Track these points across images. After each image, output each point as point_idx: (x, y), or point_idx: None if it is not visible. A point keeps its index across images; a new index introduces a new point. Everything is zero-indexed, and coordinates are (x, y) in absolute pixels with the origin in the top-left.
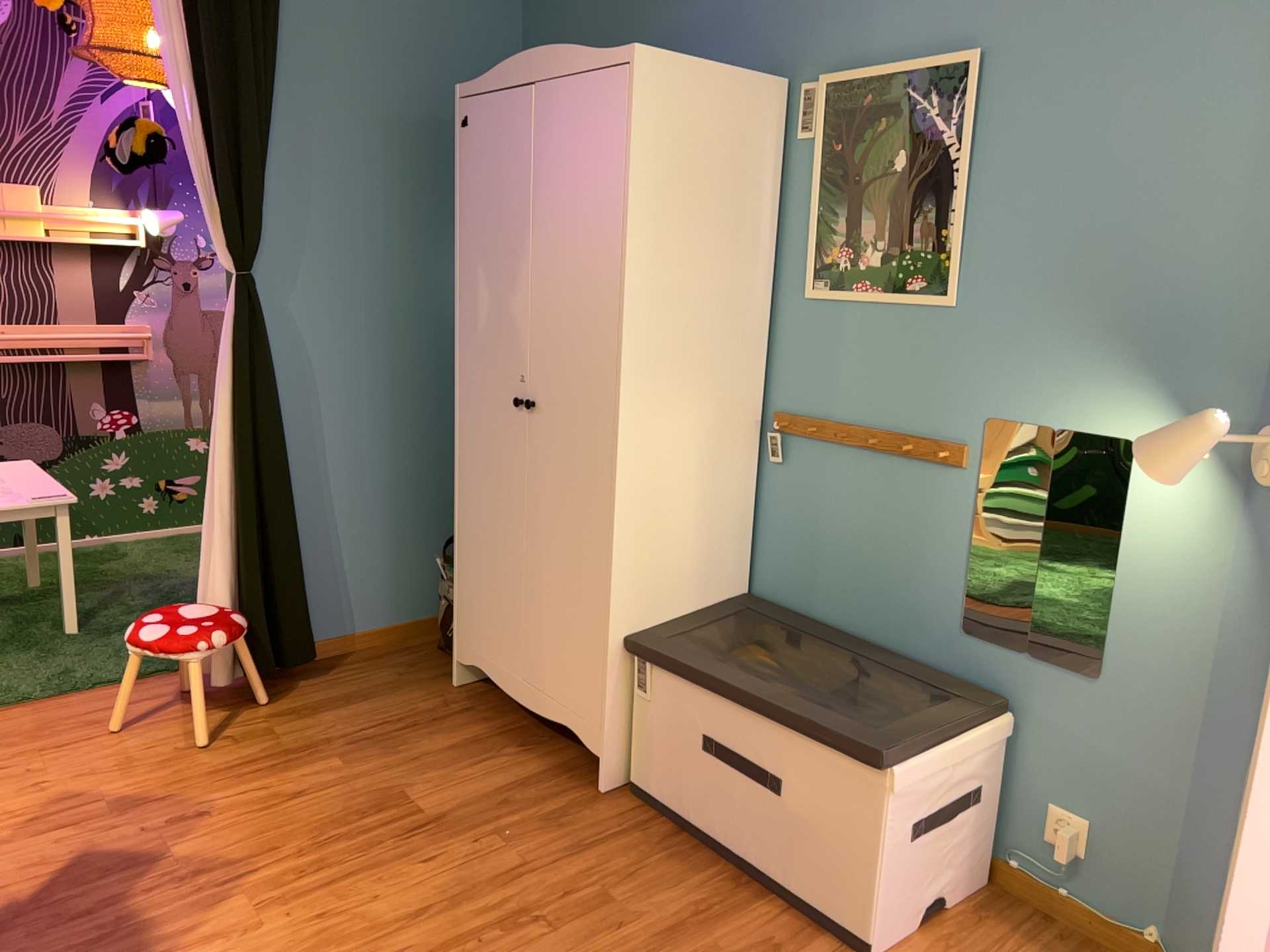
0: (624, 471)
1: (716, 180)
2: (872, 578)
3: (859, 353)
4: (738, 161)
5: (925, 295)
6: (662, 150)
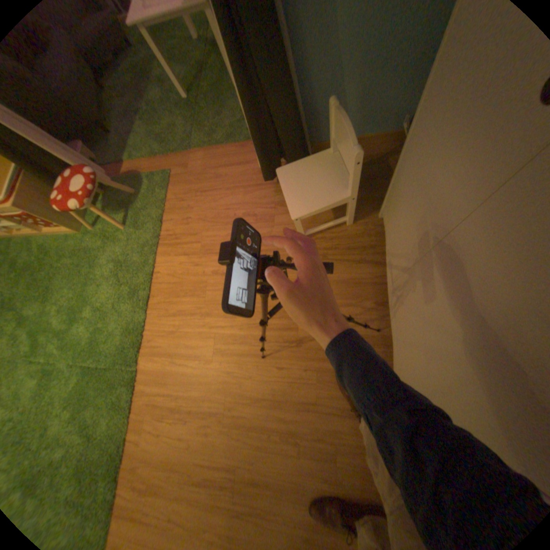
0: None
1: None
2: None
3: None
4: None
5: None
6: None
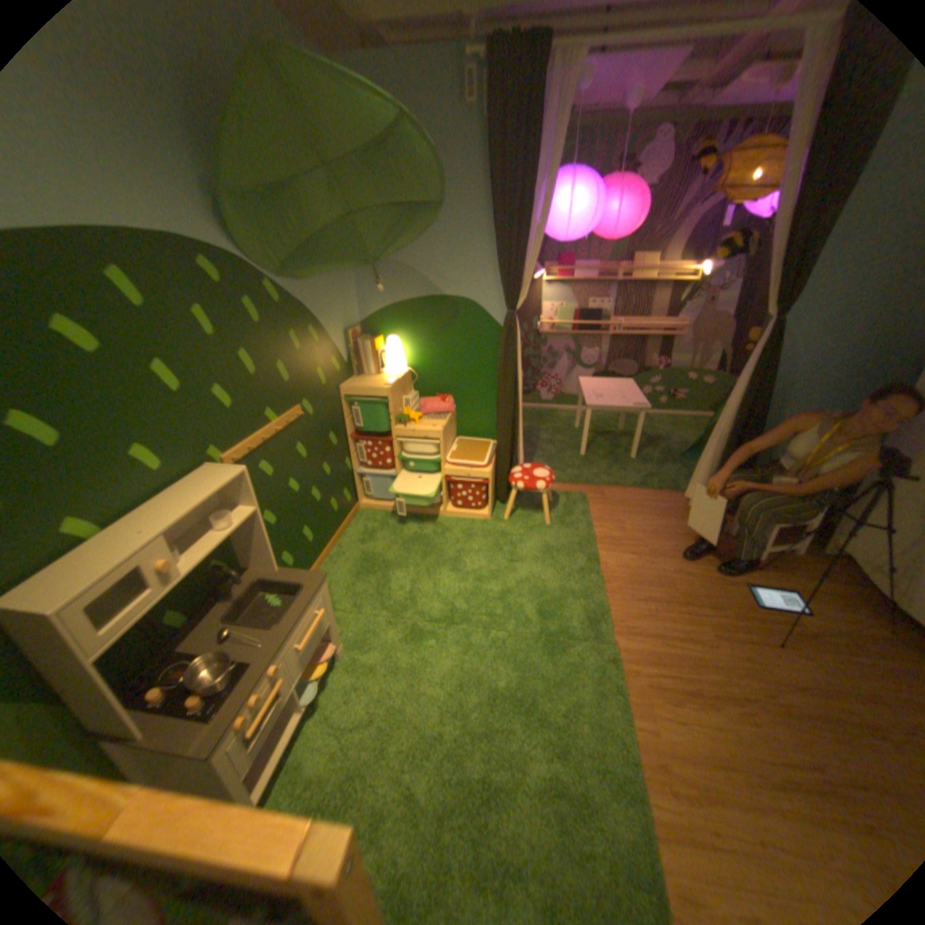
0: None
1: None
2: None
3: None
4: None
5: None
6: None
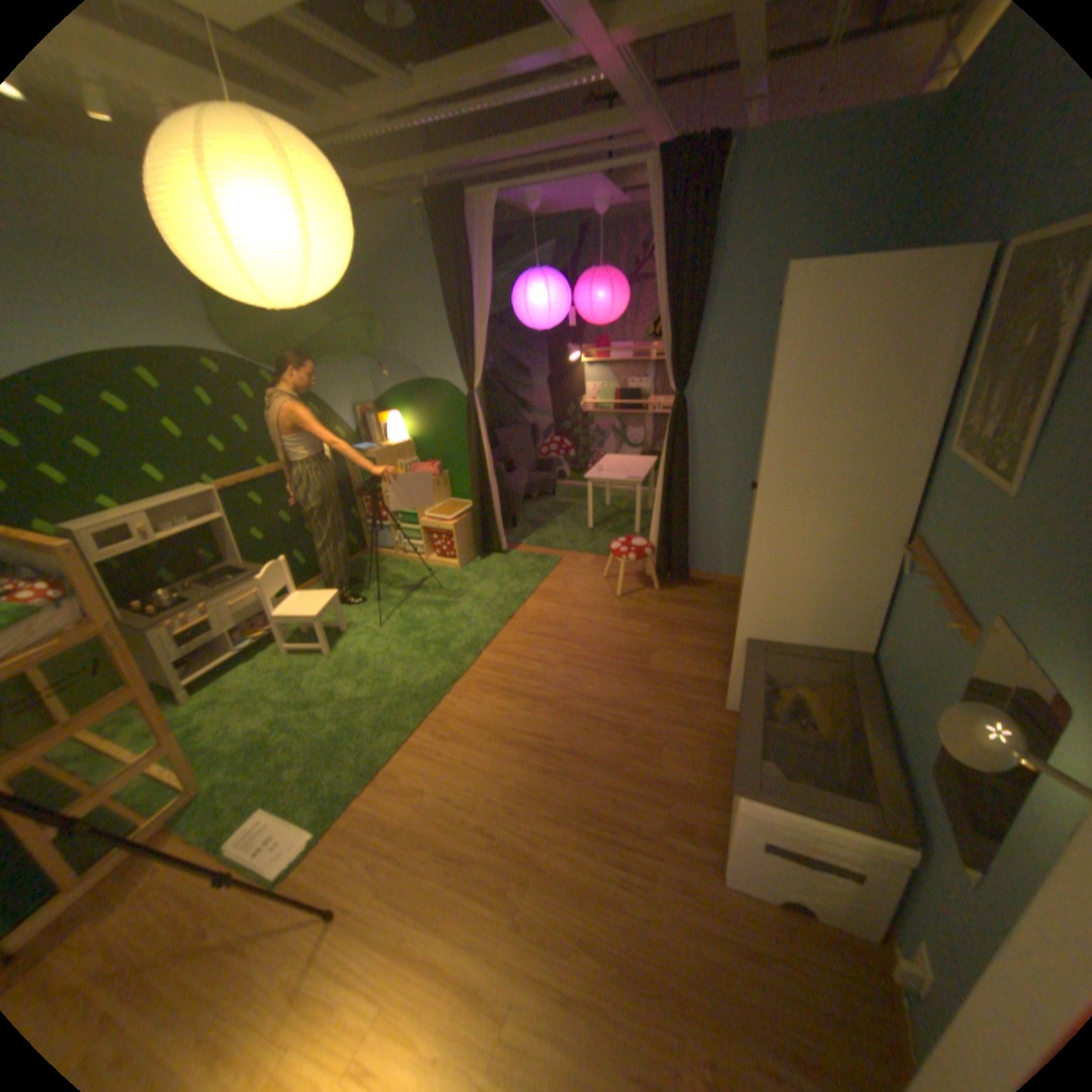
0: (755, 546)
1: (873, 351)
2: (916, 692)
3: (963, 511)
4: (904, 332)
5: (1004, 476)
6: (810, 336)
